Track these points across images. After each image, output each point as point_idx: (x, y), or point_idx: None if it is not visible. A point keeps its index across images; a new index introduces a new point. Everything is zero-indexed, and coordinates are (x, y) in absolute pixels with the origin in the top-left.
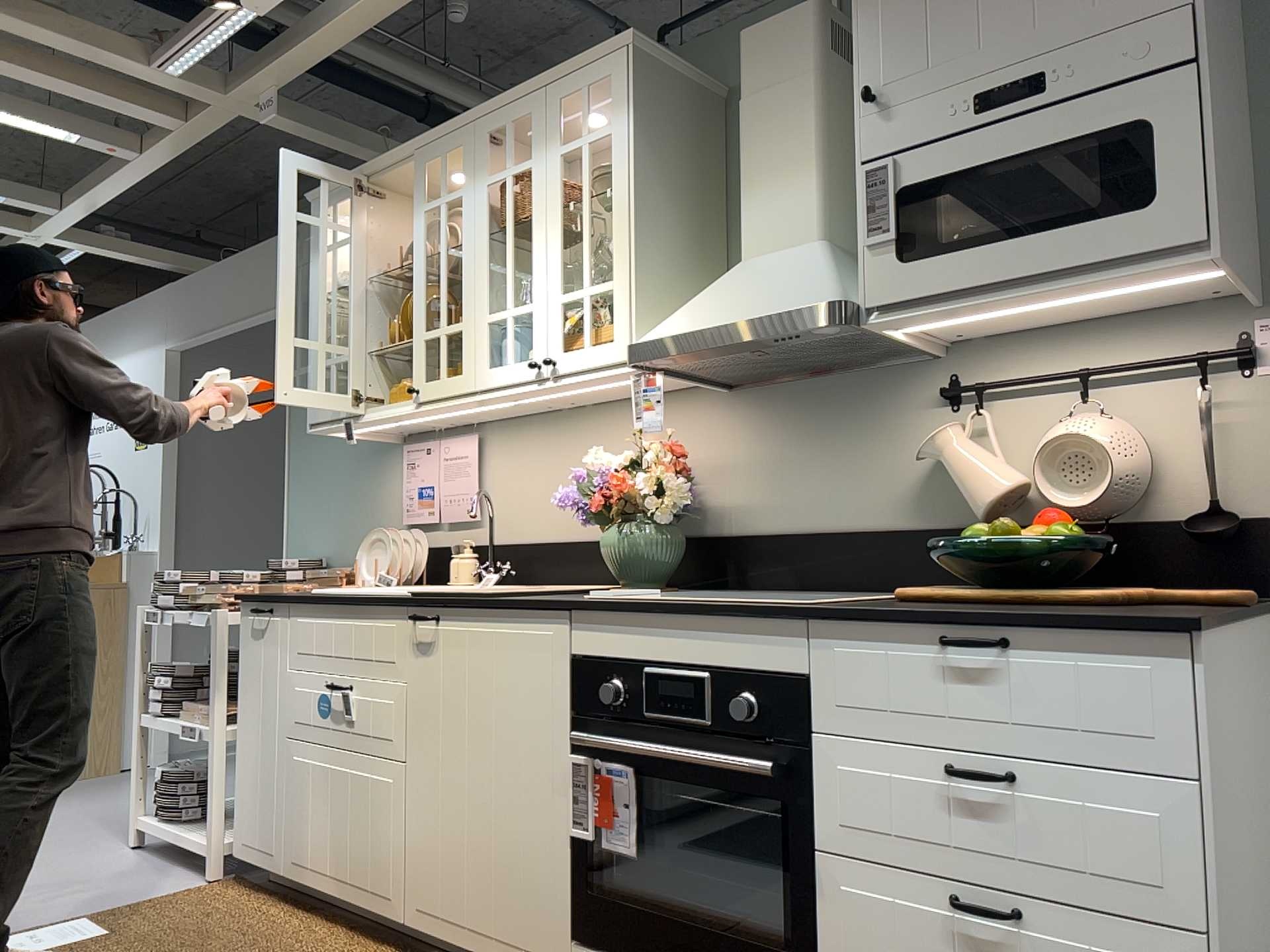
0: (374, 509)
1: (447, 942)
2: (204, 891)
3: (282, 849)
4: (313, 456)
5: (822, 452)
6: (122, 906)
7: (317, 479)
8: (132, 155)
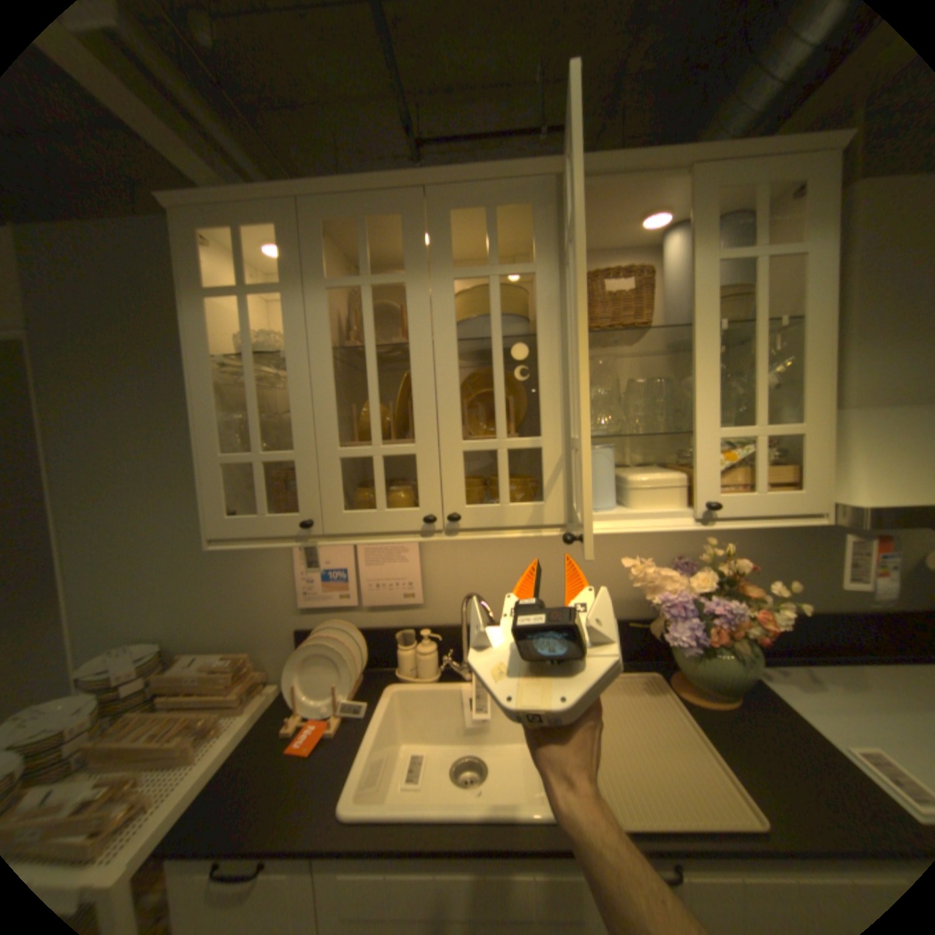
0: (242, 588)
1: None
2: None
3: None
4: (111, 524)
5: (823, 553)
6: None
7: (123, 551)
8: None
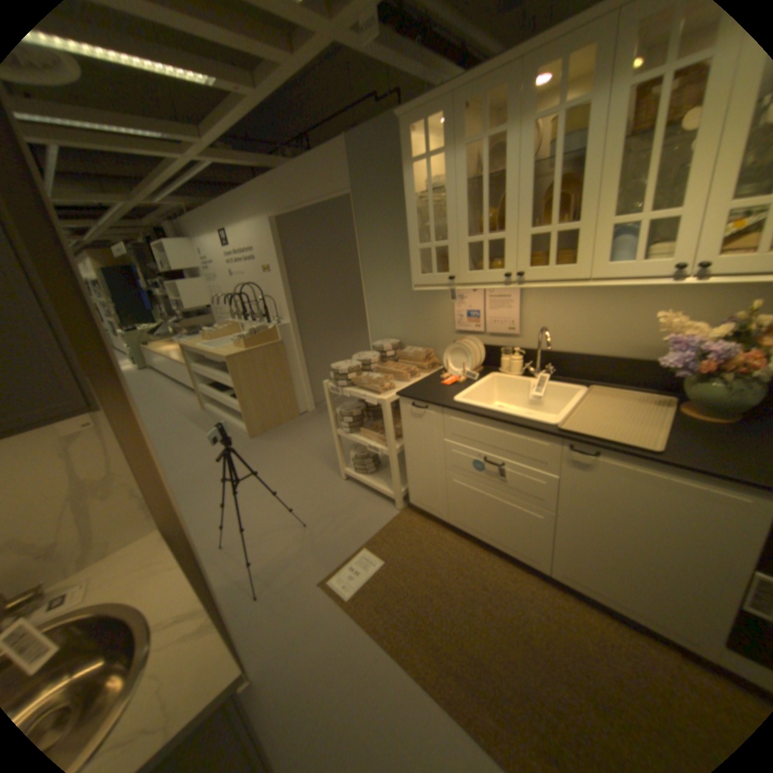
0: (430, 318)
1: (591, 598)
2: (402, 520)
3: (447, 514)
4: (380, 284)
5: None
6: (372, 535)
7: (385, 297)
8: (245, 90)
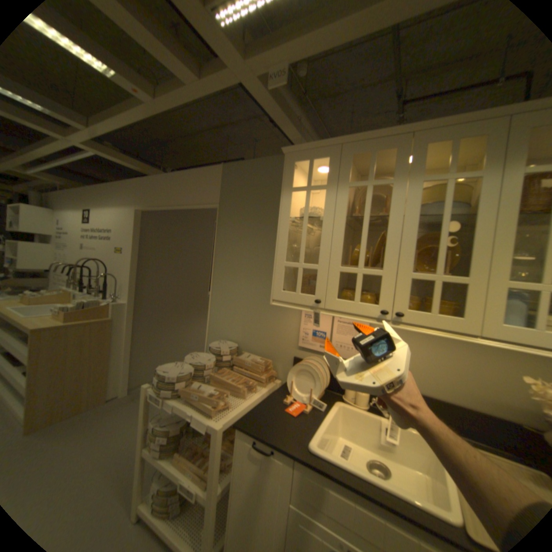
0: (274, 328)
1: None
2: None
3: None
4: (229, 287)
5: None
6: None
7: (232, 299)
8: (145, 95)
